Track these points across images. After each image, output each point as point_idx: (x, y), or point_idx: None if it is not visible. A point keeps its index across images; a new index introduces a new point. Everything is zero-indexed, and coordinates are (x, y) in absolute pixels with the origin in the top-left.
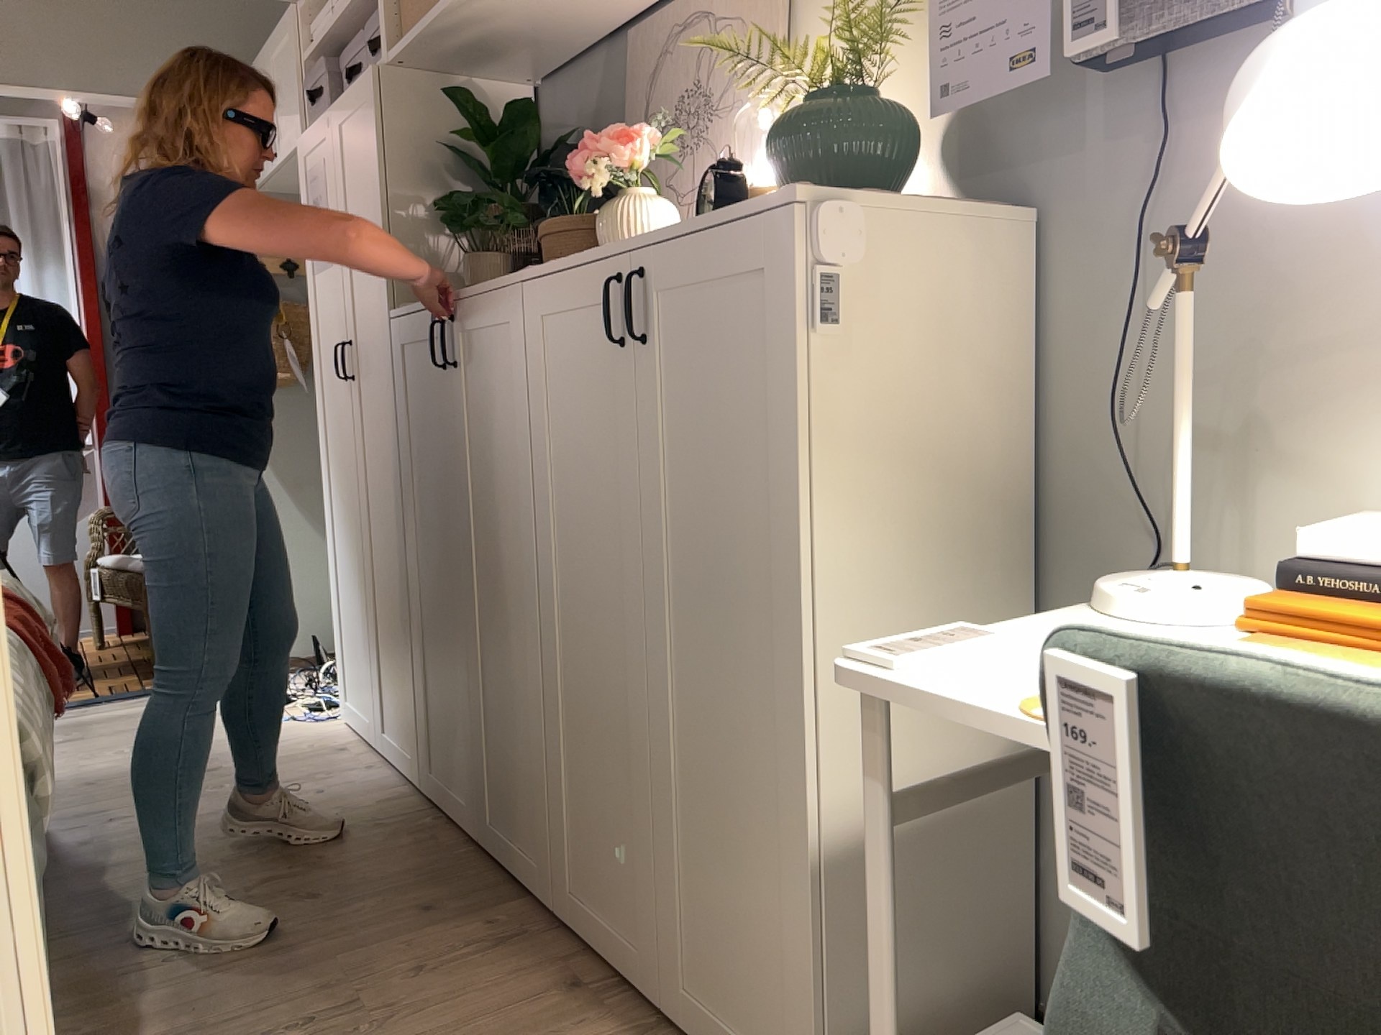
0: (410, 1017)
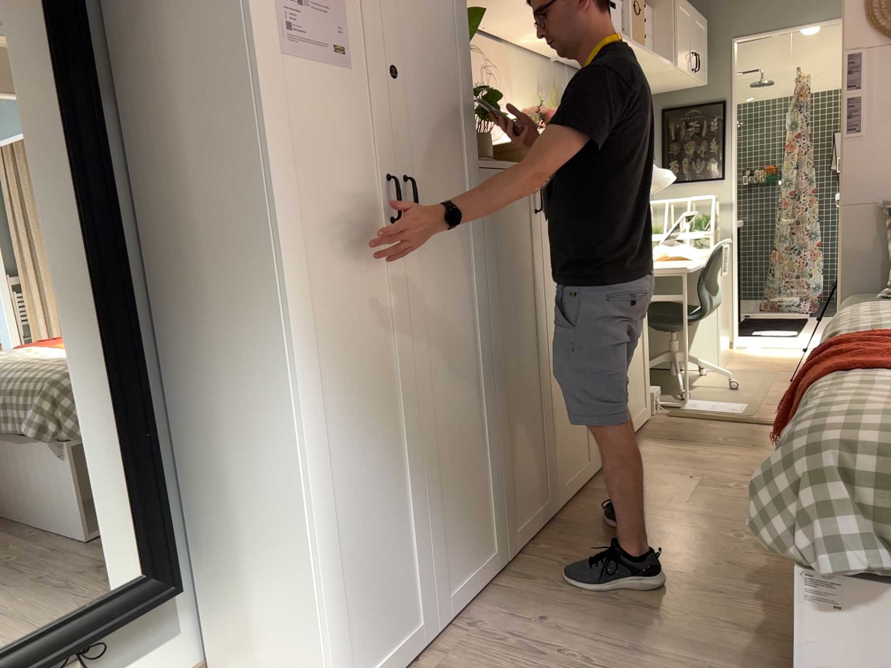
0: (686, 475)
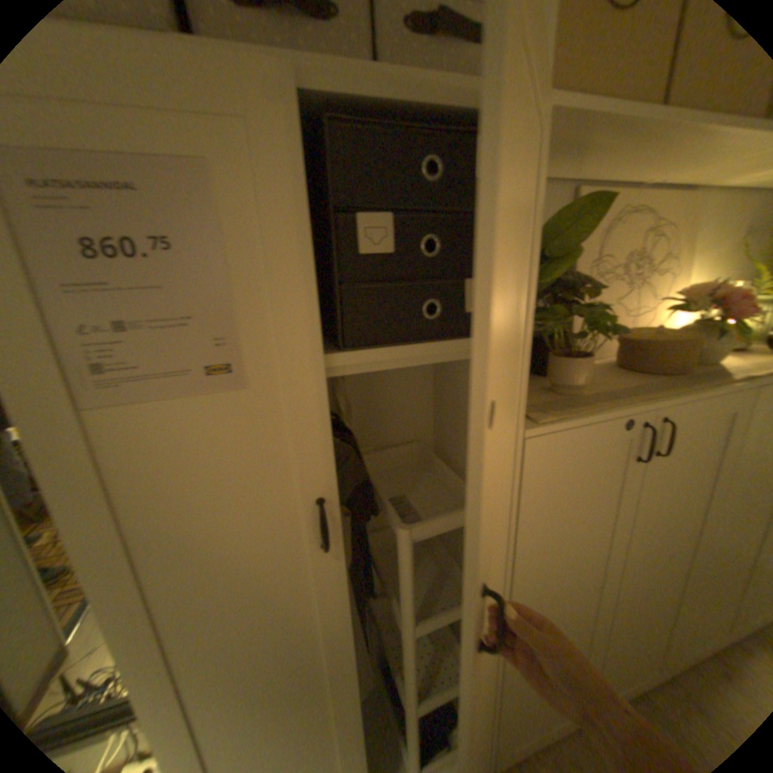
0: None
